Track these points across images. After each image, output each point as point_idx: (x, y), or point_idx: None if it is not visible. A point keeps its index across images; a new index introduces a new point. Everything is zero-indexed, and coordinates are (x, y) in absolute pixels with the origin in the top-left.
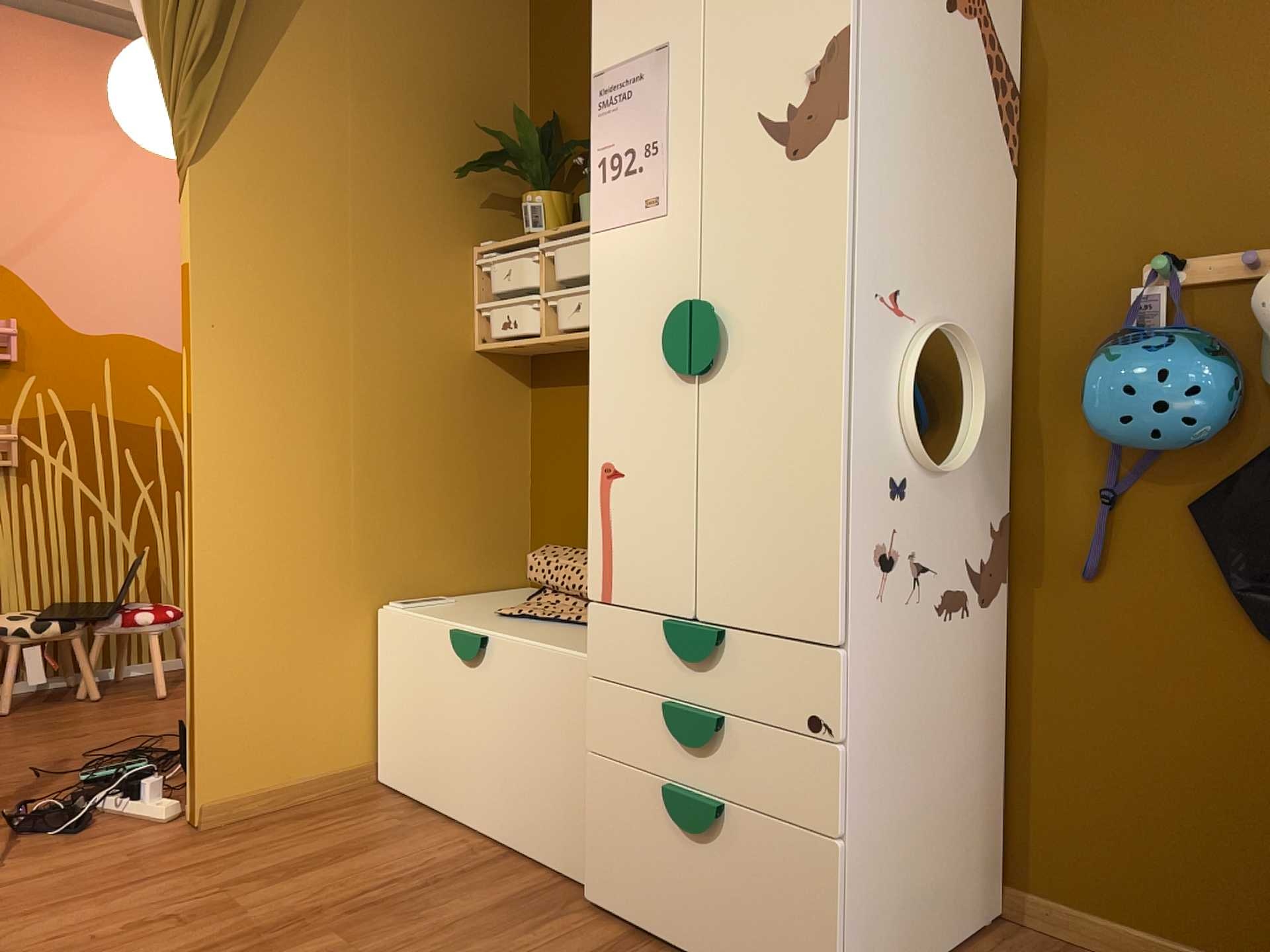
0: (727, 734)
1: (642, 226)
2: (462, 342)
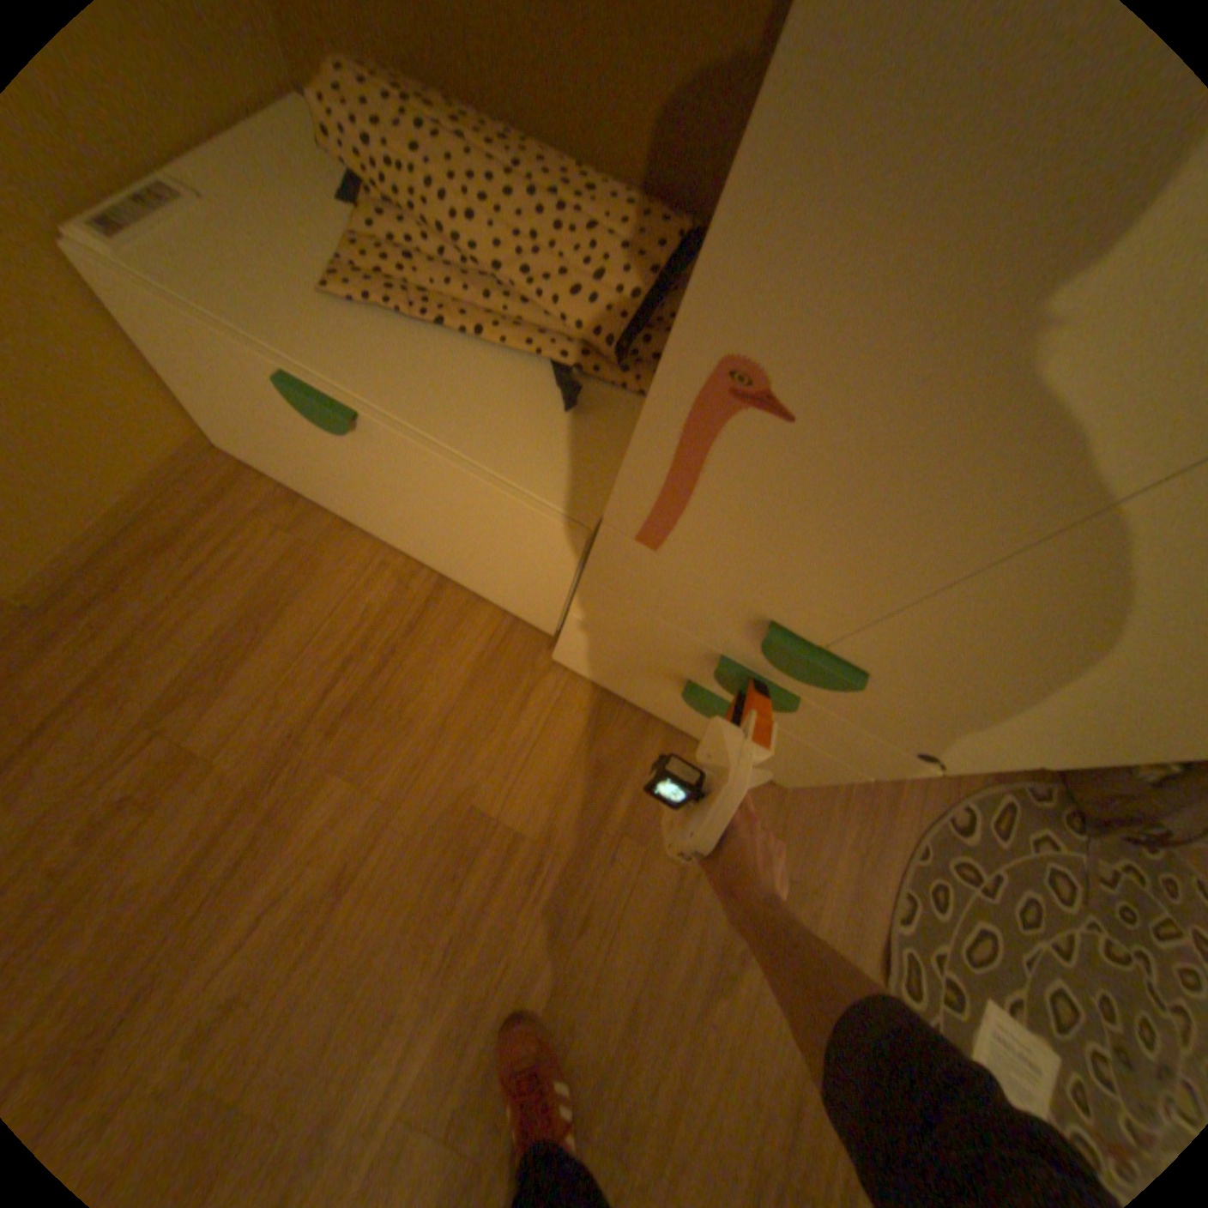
0: (797, 709)
1: None
2: None
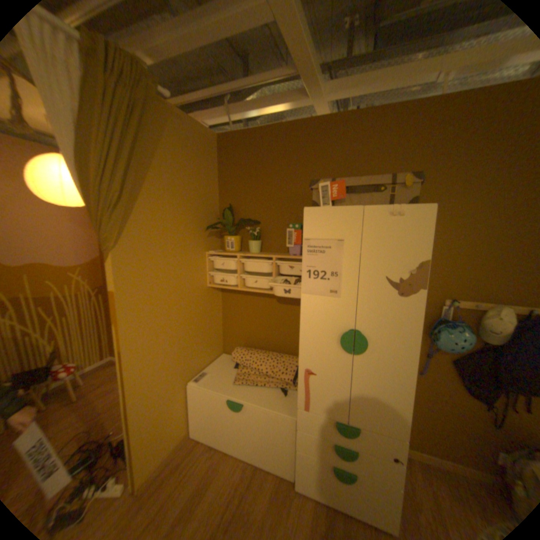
0: (360, 458)
1: (328, 298)
2: (204, 285)
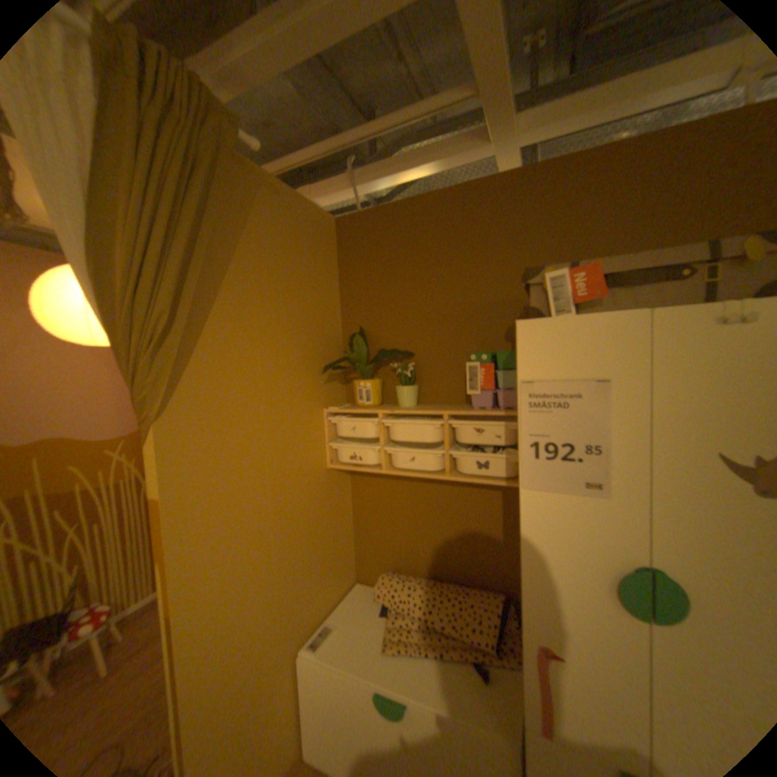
0: None
1: (583, 500)
2: (322, 466)
